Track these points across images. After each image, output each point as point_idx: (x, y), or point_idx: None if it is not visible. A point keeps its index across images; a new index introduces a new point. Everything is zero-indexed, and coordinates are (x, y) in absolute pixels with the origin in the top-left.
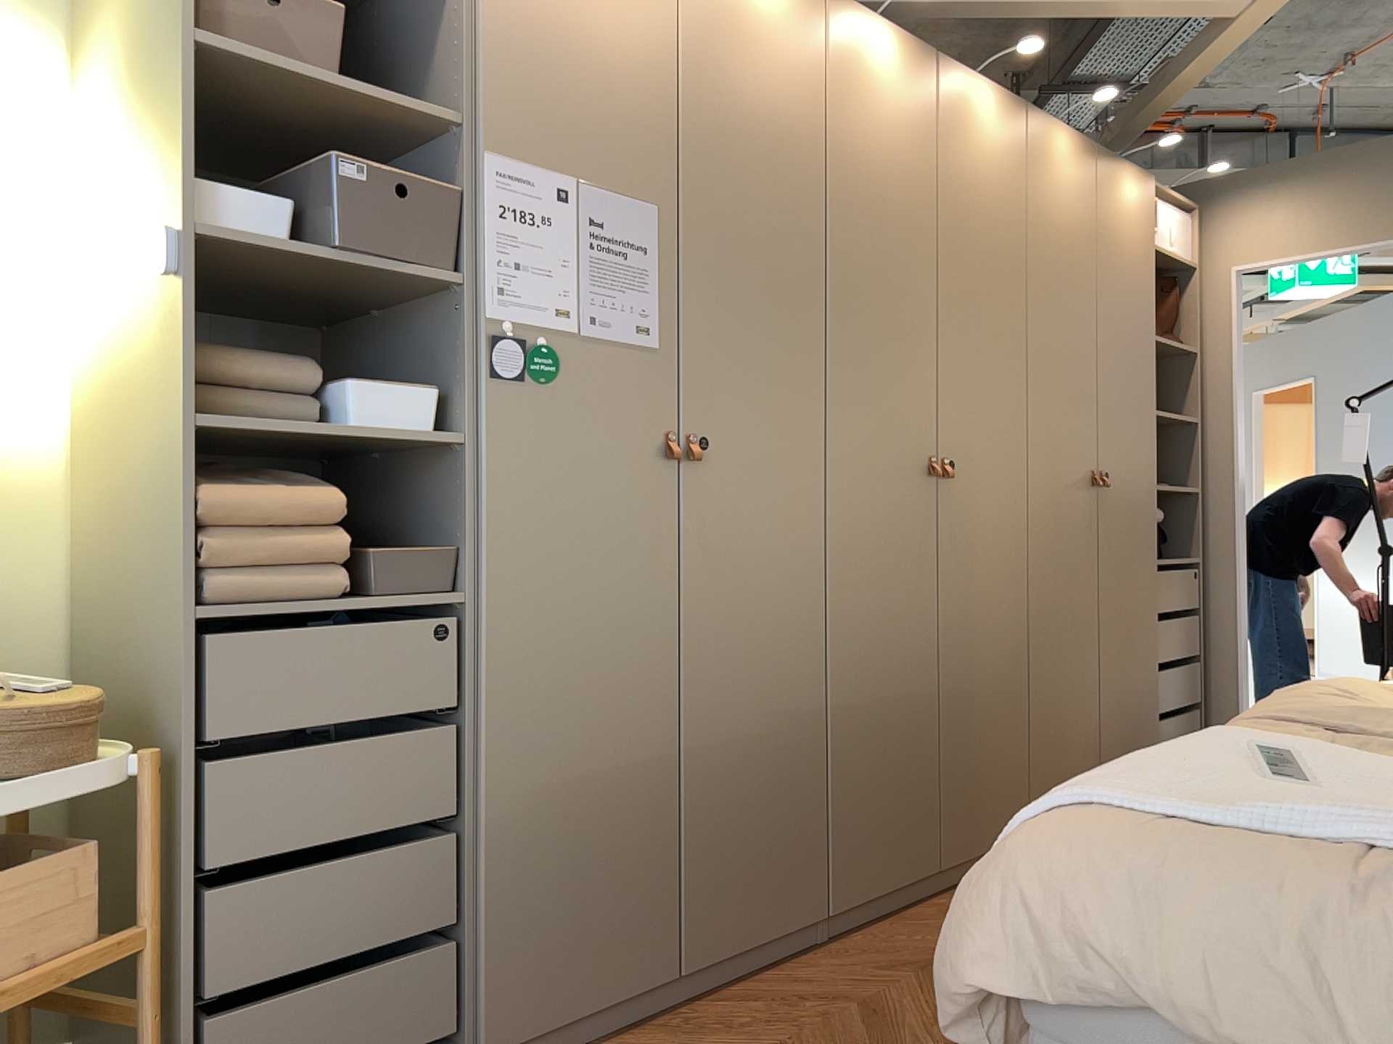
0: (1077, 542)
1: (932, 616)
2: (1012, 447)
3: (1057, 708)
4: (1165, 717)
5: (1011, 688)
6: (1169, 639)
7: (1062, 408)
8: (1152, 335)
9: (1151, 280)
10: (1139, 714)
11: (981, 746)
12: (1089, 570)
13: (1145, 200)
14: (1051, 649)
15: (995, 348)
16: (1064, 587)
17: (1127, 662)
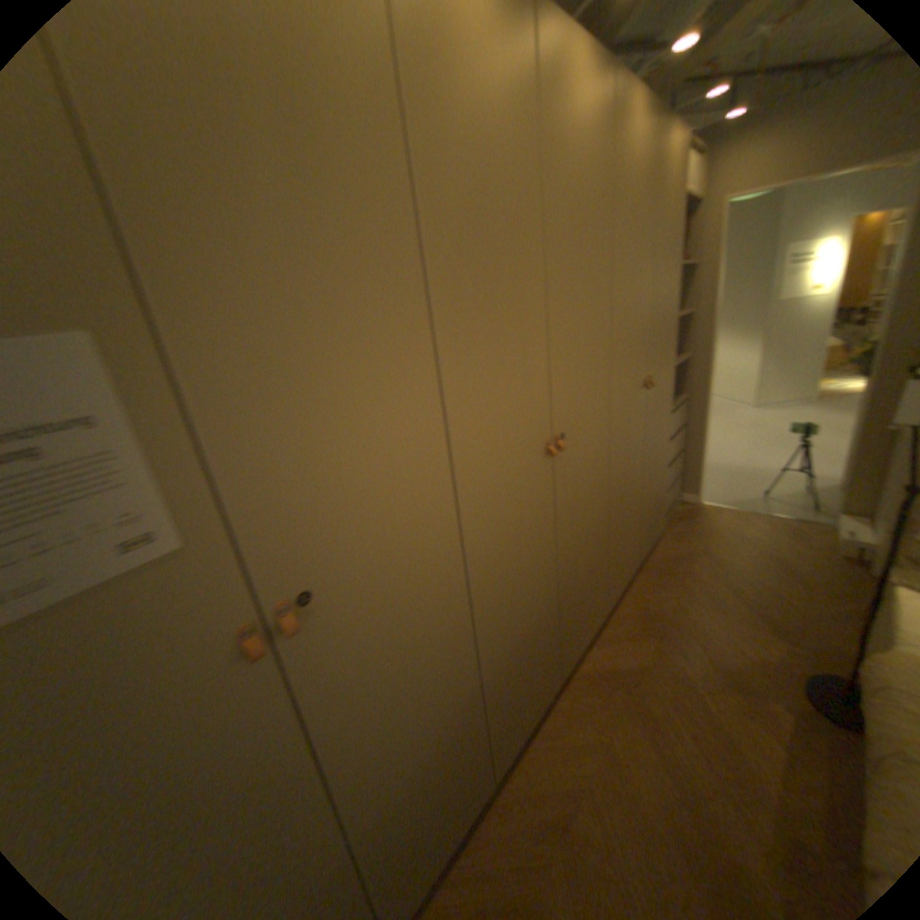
0: (641, 429)
1: (559, 546)
2: (608, 391)
3: (628, 533)
4: (672, 489)
5: (605, 545)
6: (677, 448)
7: (638, 342)
8: (679, 253)
9: (682, 211)
10: (663, 500)
11: (588, 593)
12: (646, 441)
13: (685, 146)
14: (625, 504)
15: (598, 318)
16: (633, 462)
17: (660, 478)
